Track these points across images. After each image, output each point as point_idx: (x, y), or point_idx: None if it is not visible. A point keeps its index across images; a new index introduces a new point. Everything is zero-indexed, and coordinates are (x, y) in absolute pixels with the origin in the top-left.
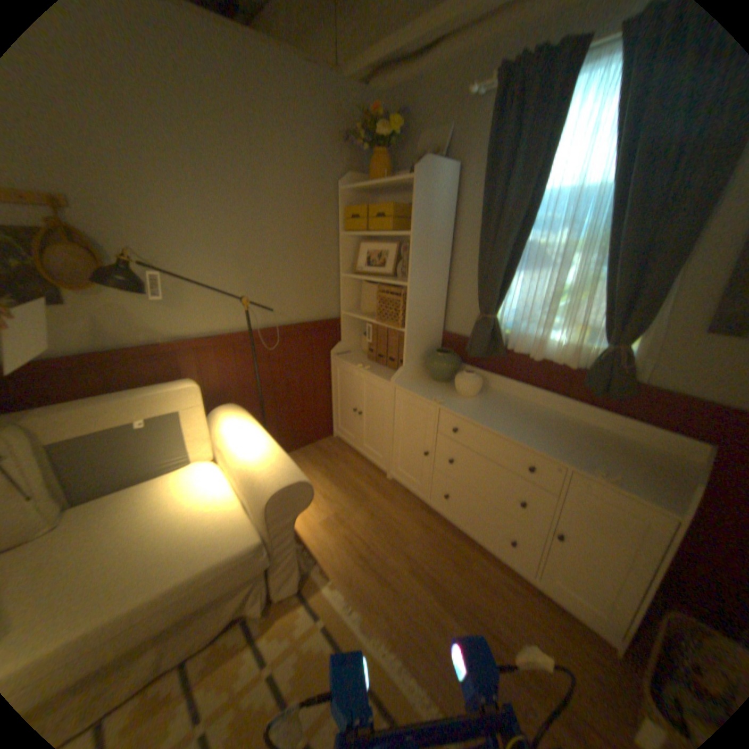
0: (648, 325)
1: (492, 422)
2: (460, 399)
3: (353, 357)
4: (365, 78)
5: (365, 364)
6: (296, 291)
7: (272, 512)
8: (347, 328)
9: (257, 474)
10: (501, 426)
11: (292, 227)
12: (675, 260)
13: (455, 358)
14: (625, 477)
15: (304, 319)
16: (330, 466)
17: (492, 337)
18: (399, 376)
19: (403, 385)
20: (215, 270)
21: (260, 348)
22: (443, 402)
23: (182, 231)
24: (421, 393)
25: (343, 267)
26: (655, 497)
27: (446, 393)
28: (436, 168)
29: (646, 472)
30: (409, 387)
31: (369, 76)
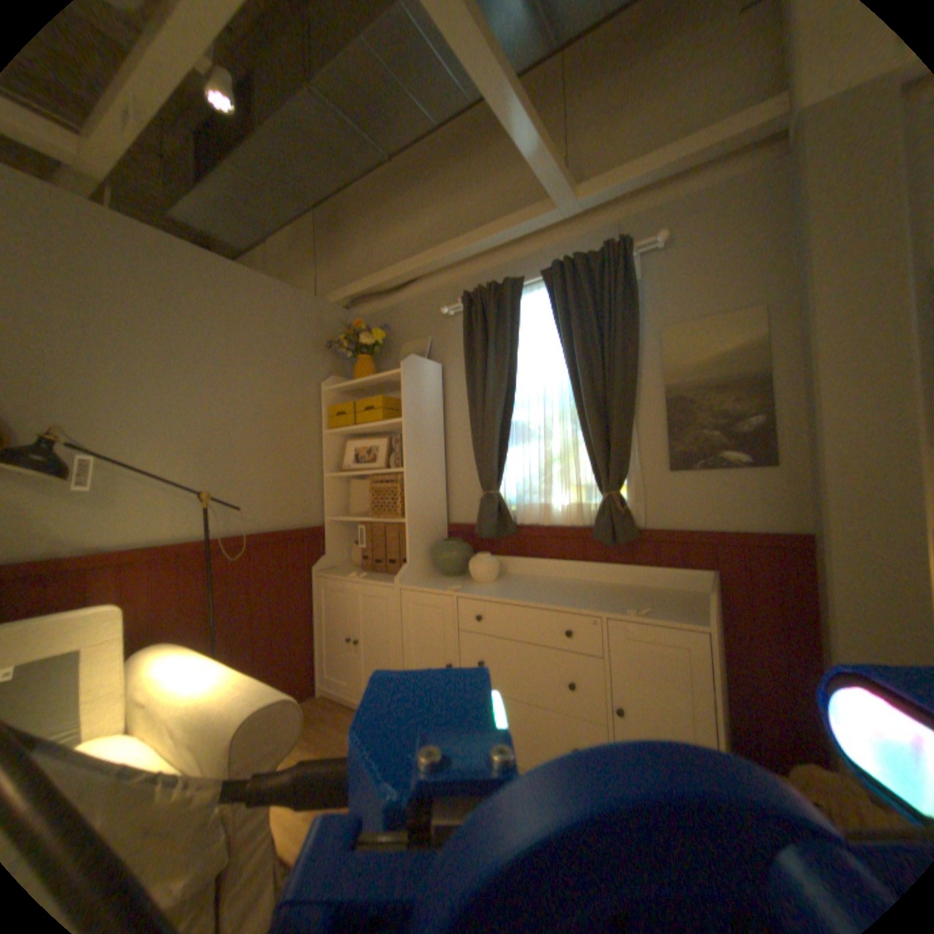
0: (627, 473)
1: (516, 595)
2: (478, 585)
3: (343, 570)
4: (344, 305)
5: (359, 573)
6: (269, 492)
7: (242, 751)
8: (333, 536)
9: (216, 704)
10: (527, 596)
11: (268, 422)
12: (625, 413)
13: (465, 544)
14: (653, 611)
15: (278, 526)
16: (313, 734)
17: (499, 512)
18: (403, 574)
19: (409, 583)
20: (166, 464)
21: (215, 564)
22: (460, 588)
23: (131, 418)
24: (433, 586)
25: (327, 466)
26: (683, 618)
27: (461, 582)
28: (419, 365)
29: (670, 605)
30: (417, 584)
31: (348, 304)
